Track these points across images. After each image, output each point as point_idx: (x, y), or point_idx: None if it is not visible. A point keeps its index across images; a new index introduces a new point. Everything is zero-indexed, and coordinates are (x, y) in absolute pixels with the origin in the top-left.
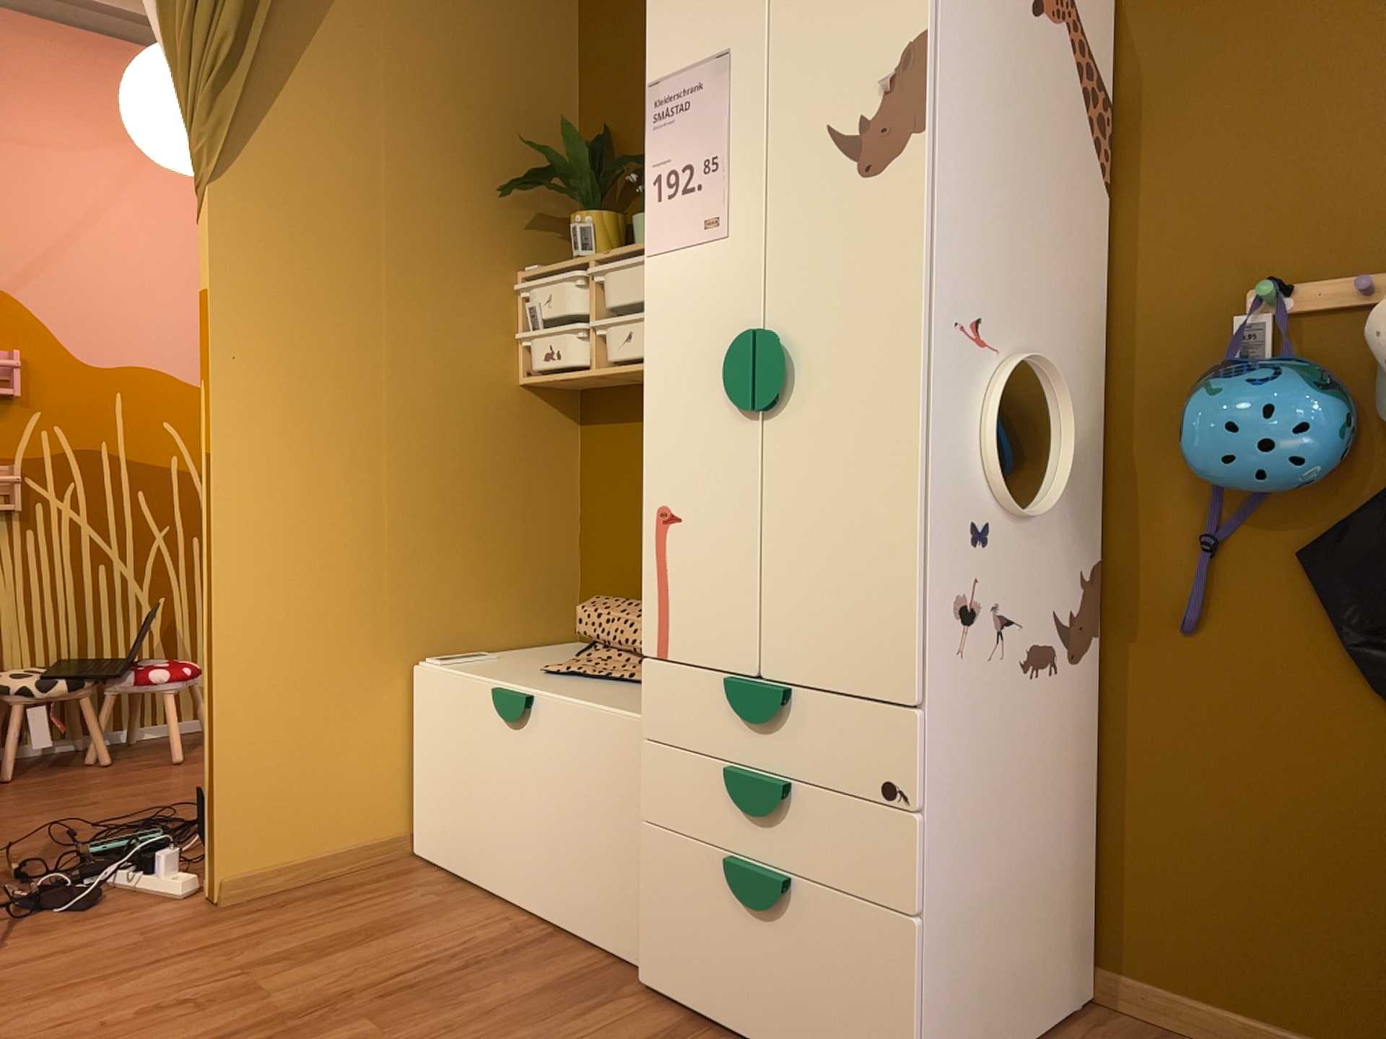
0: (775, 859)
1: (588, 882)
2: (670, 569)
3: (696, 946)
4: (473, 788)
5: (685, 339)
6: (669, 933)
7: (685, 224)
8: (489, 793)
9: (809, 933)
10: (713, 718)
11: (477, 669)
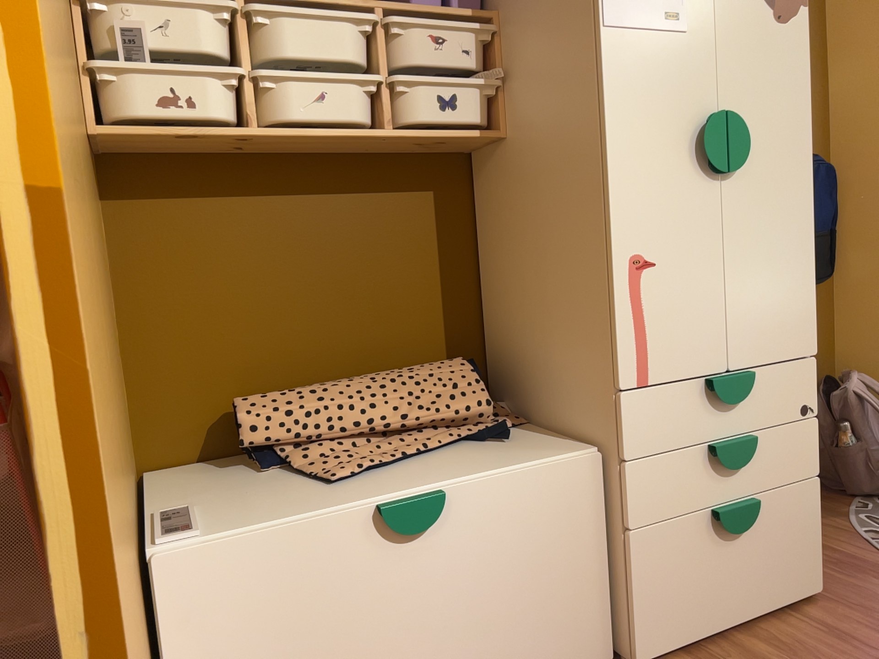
0: (742, 491)
1: (540, 632)
2: (649, 308)
3: (689, 594)
4: (338, 651)
5: (652, 111)
6: (664, 603)
7: (647, 9)
8: (373, 640)
9: (766, 524)
10: (691, 416)
11: (272, 514)
